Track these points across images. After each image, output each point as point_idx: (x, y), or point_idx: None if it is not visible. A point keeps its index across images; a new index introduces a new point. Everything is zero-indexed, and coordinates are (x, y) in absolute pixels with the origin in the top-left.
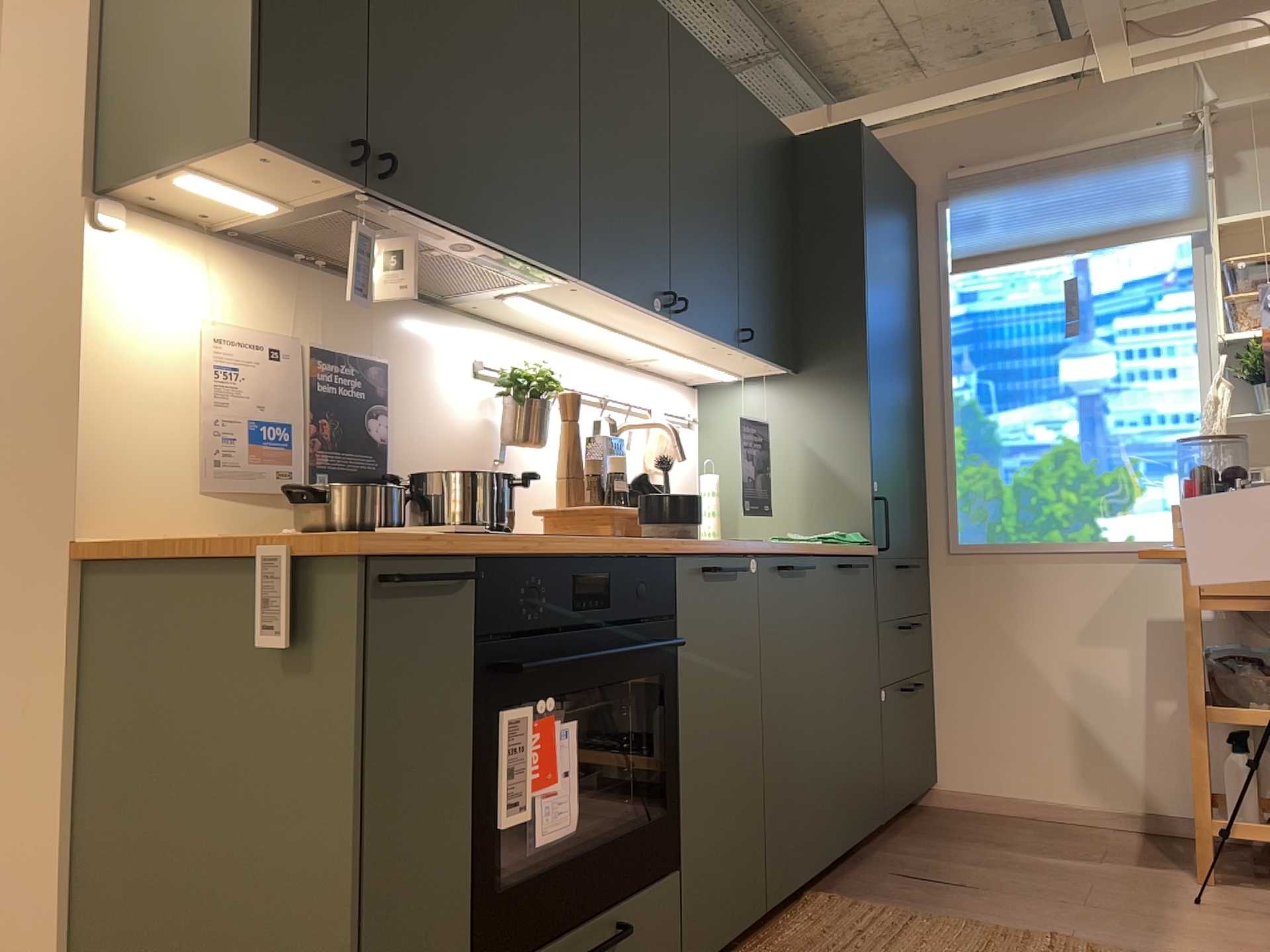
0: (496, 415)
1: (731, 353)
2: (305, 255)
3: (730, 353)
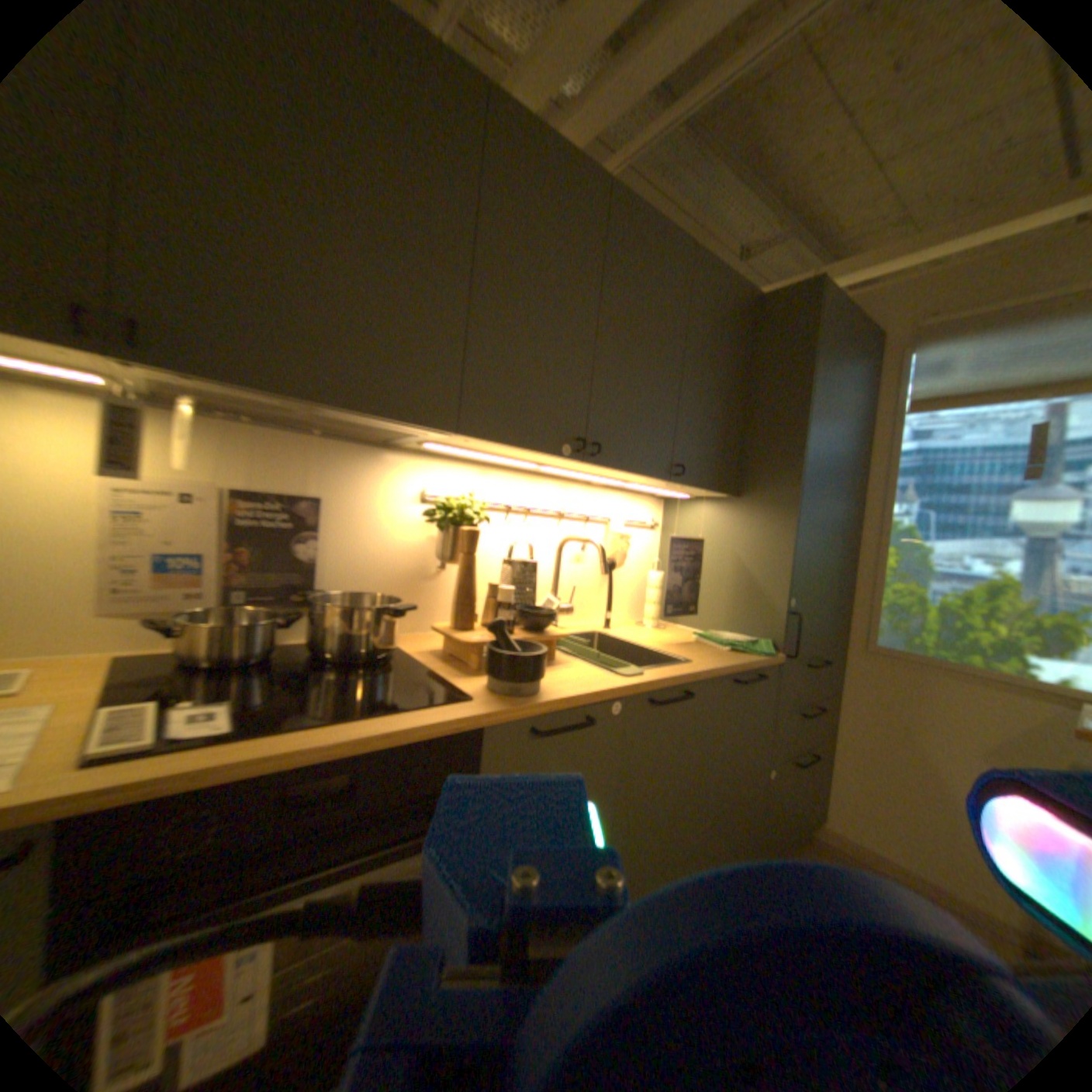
0: (434, 533)
1: (665, 482)
2: (216, 411)
3: (664, 482)
